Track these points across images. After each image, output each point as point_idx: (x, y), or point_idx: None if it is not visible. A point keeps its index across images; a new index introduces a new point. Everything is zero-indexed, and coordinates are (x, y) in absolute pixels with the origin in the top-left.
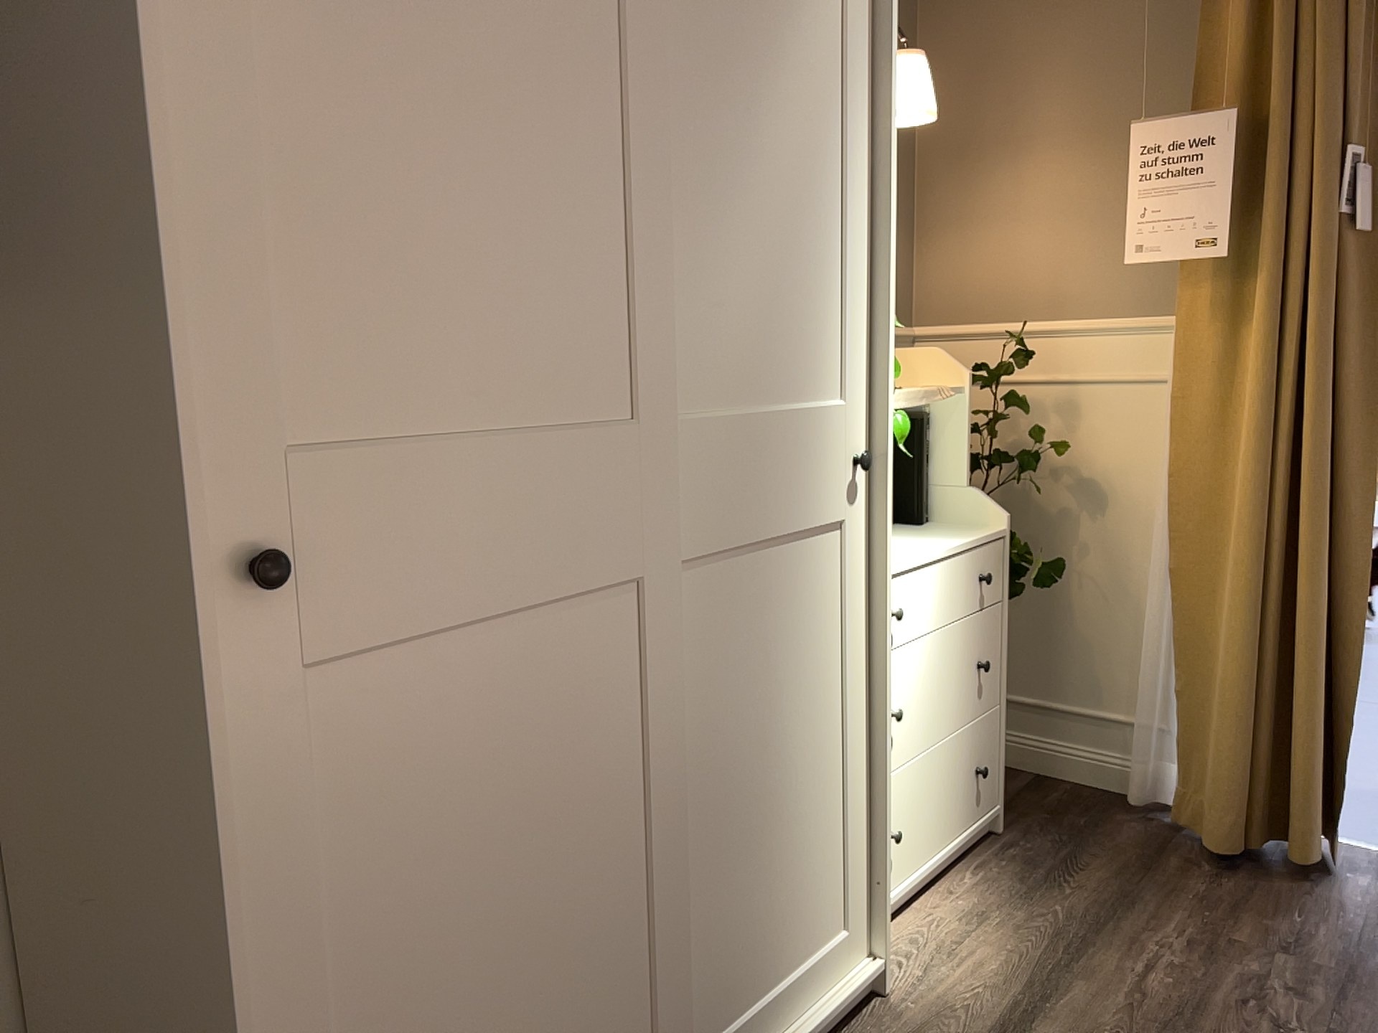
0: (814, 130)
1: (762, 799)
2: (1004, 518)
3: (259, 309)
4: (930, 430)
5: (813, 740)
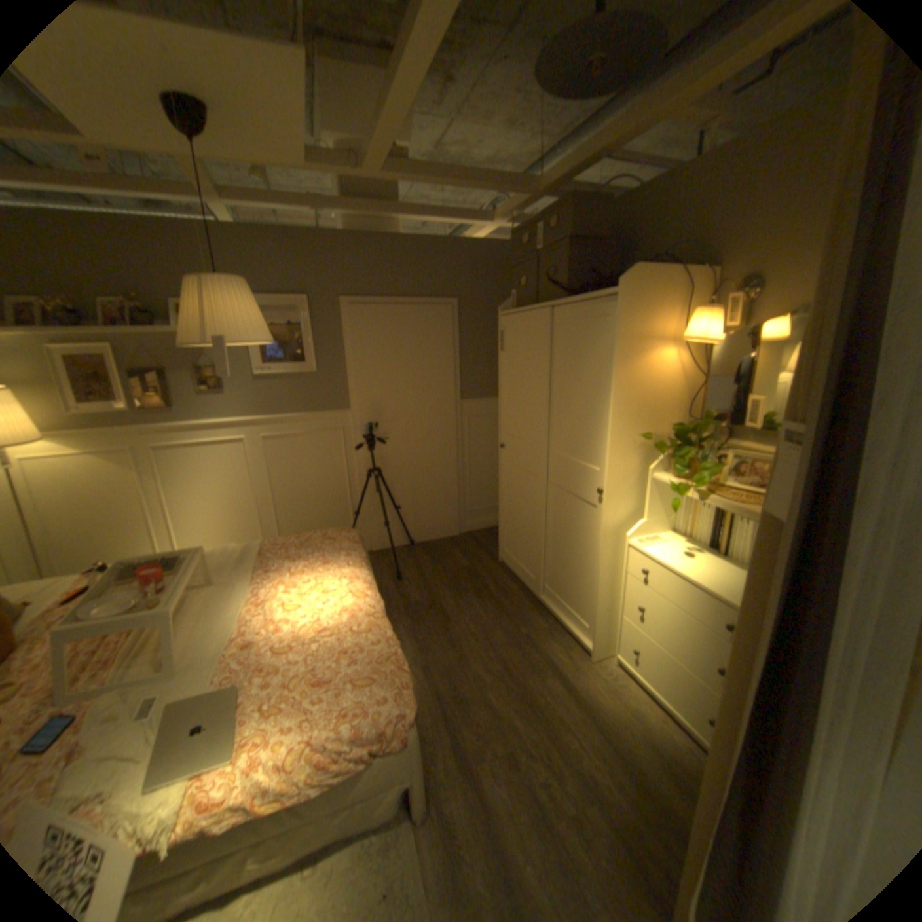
0: (594, 387)
1: (566, 556)
2: None
3: (504, 419)
4: None
5: (582, 560)
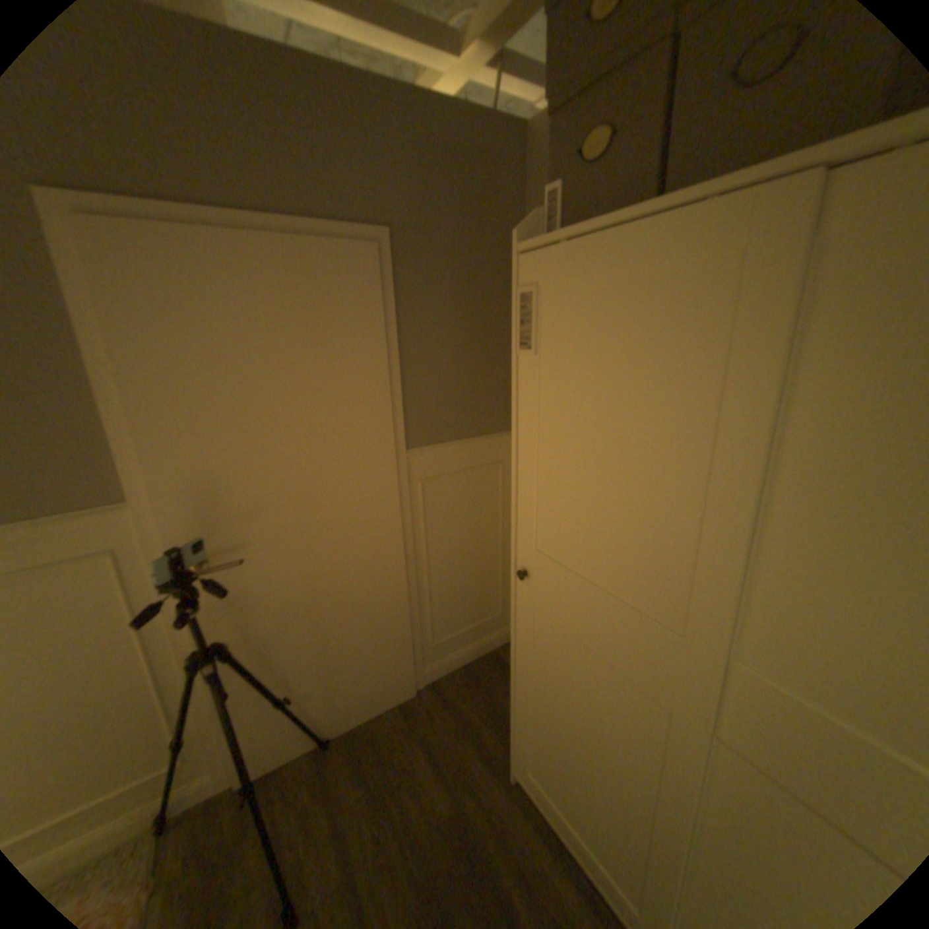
0: None
1: None
2: None
3: (530, 512)
4: None
5: None
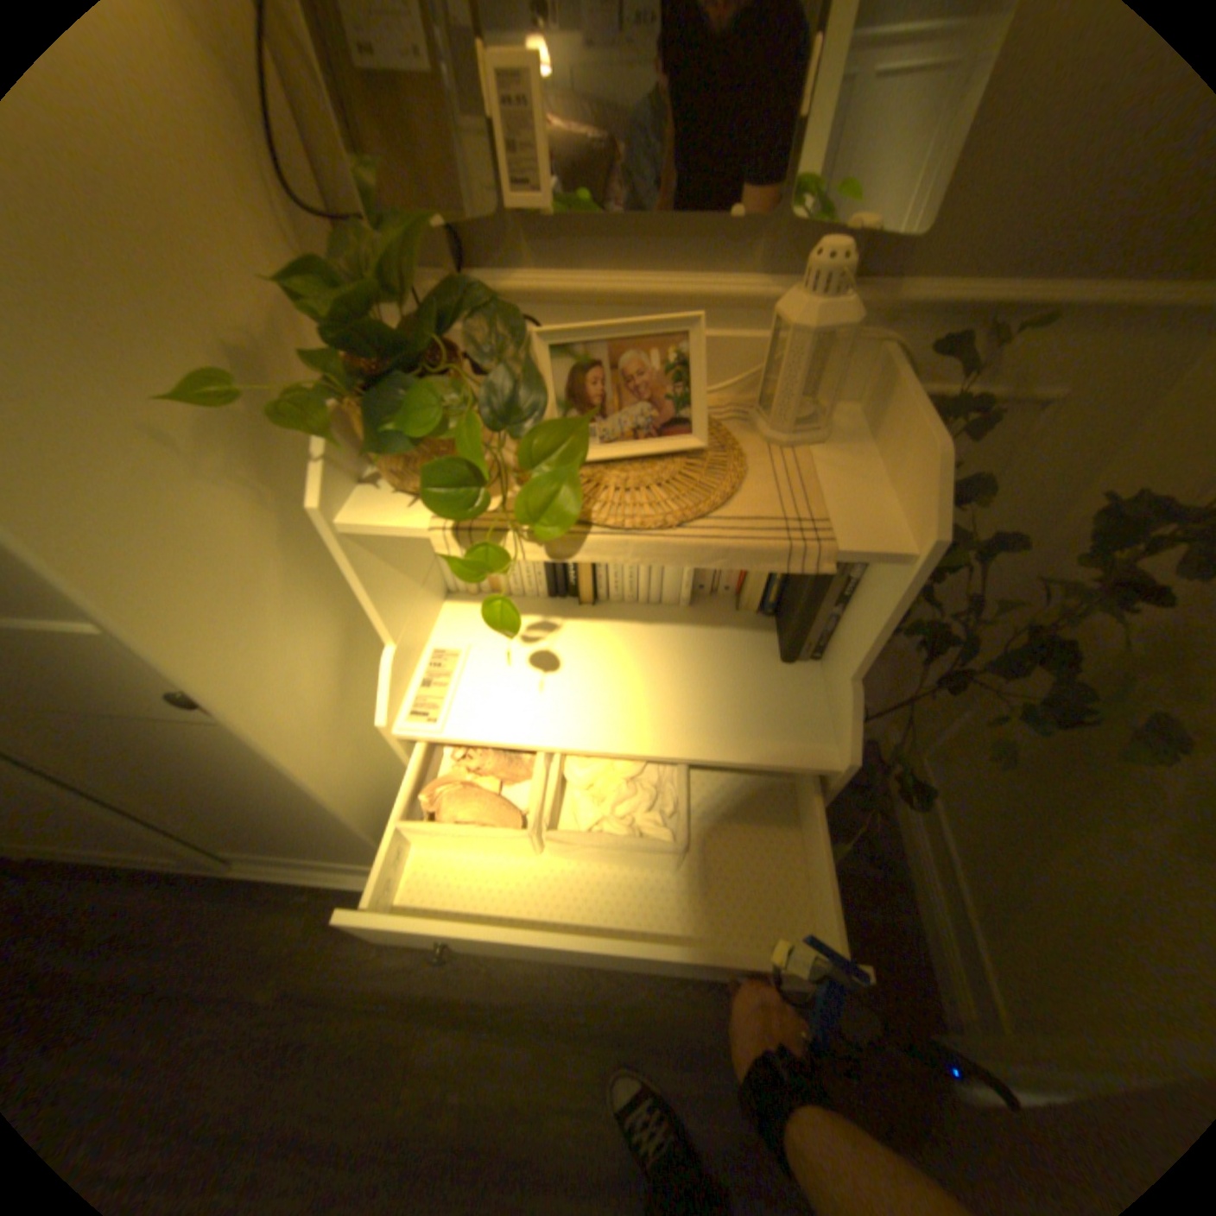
0: None
1: (217, 813)
2: (849, 759)
3: None
4: (860, 565)
5: (277, 810)
